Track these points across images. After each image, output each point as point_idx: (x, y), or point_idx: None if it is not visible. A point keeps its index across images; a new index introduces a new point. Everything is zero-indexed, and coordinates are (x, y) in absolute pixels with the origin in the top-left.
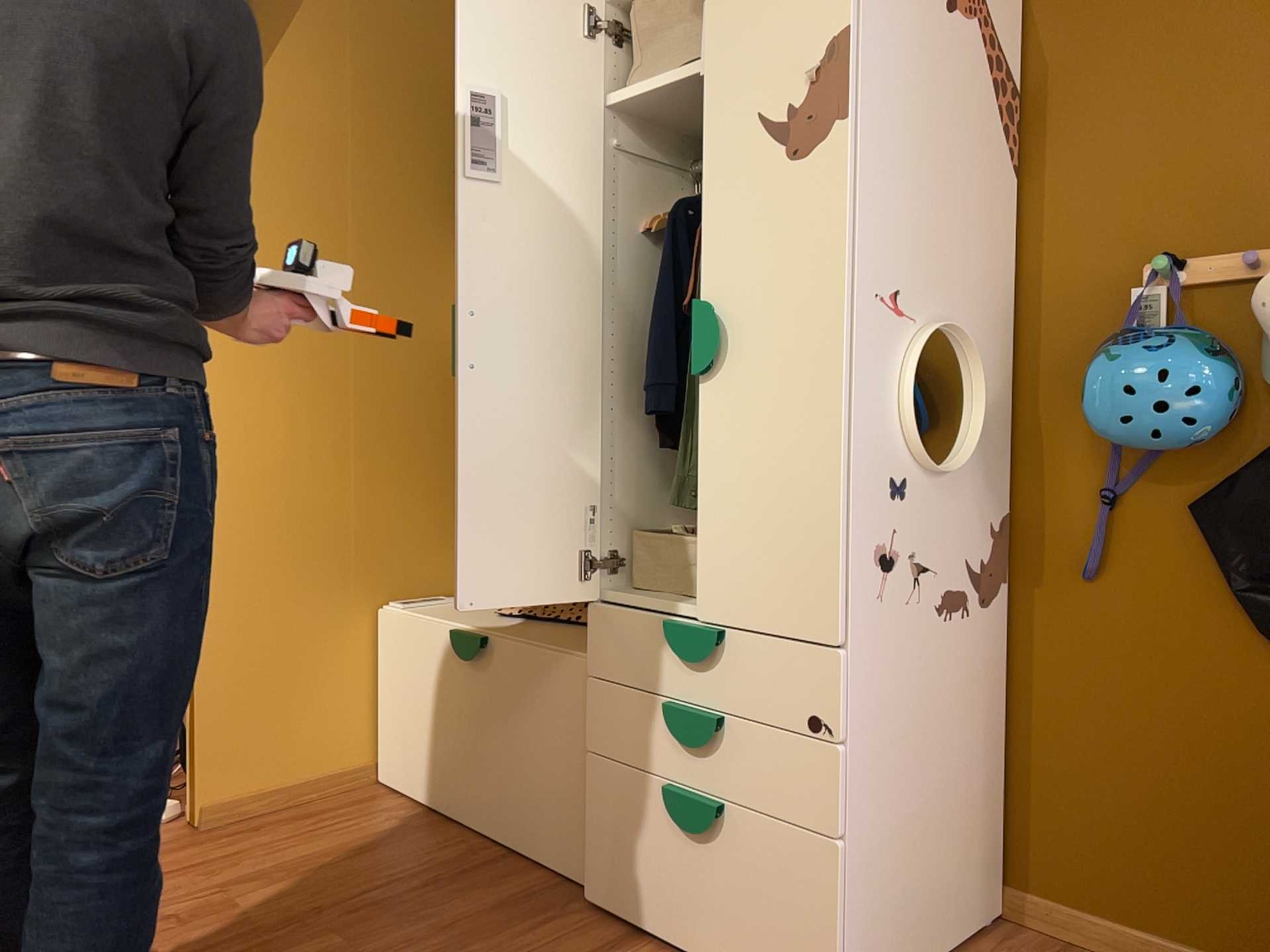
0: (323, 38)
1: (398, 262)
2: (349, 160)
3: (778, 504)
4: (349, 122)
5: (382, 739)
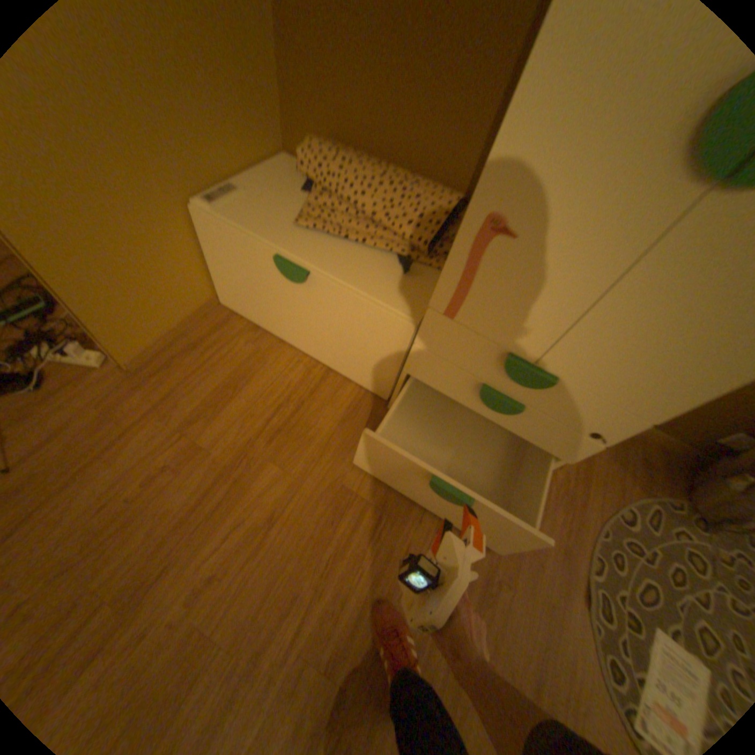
0: None
1: None
2: None
3: (693, 343)
4: None
5: (219, 286)
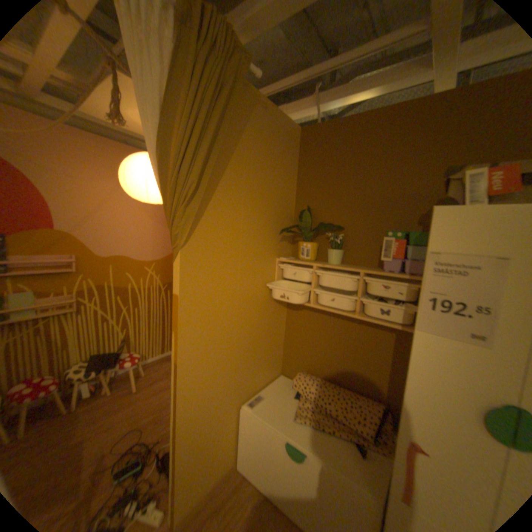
0: (234, 177)
1: (253, 271)
2: (240, 231)
3: None
4: (241, 215)
5: (241, 456)
